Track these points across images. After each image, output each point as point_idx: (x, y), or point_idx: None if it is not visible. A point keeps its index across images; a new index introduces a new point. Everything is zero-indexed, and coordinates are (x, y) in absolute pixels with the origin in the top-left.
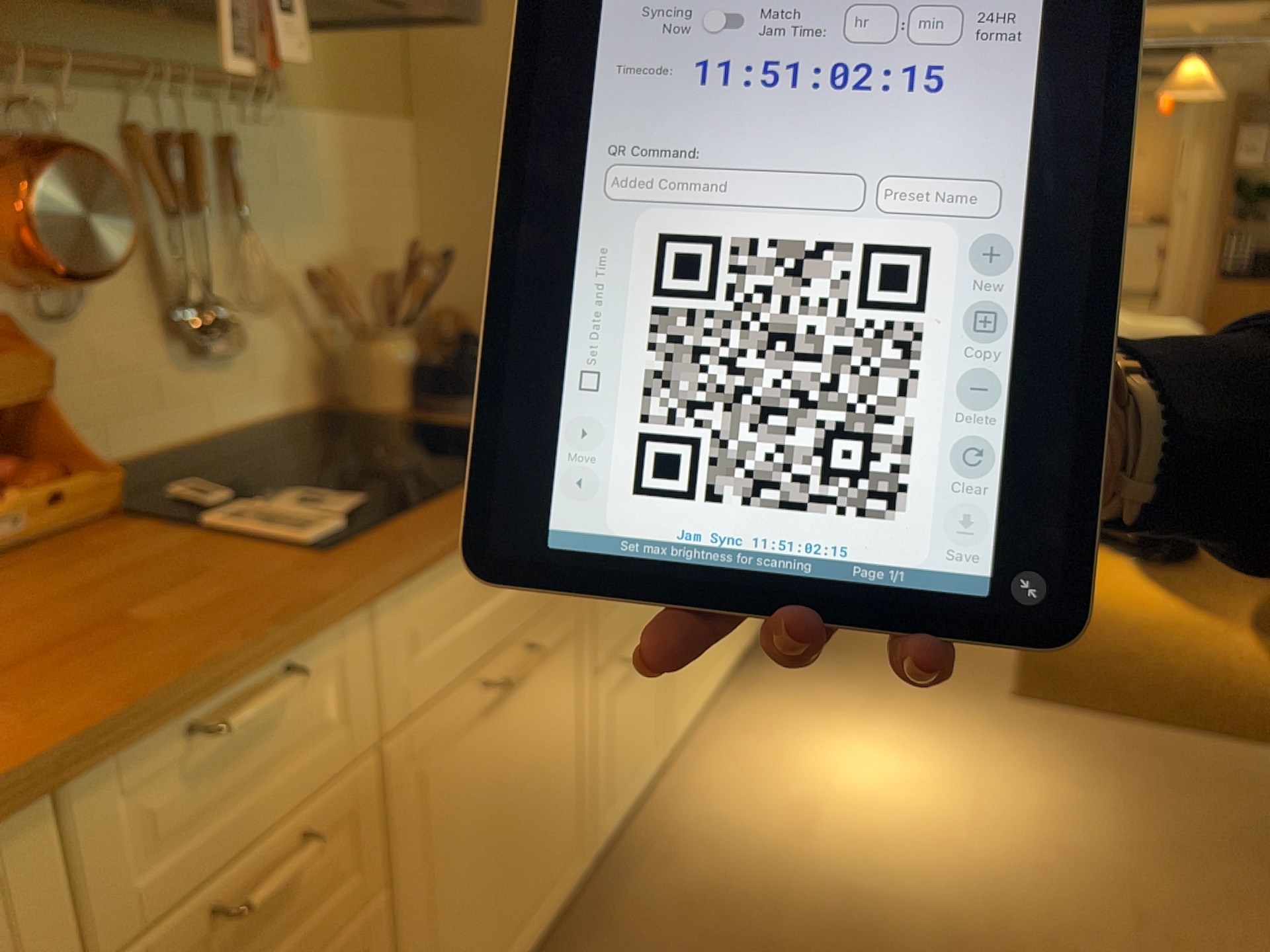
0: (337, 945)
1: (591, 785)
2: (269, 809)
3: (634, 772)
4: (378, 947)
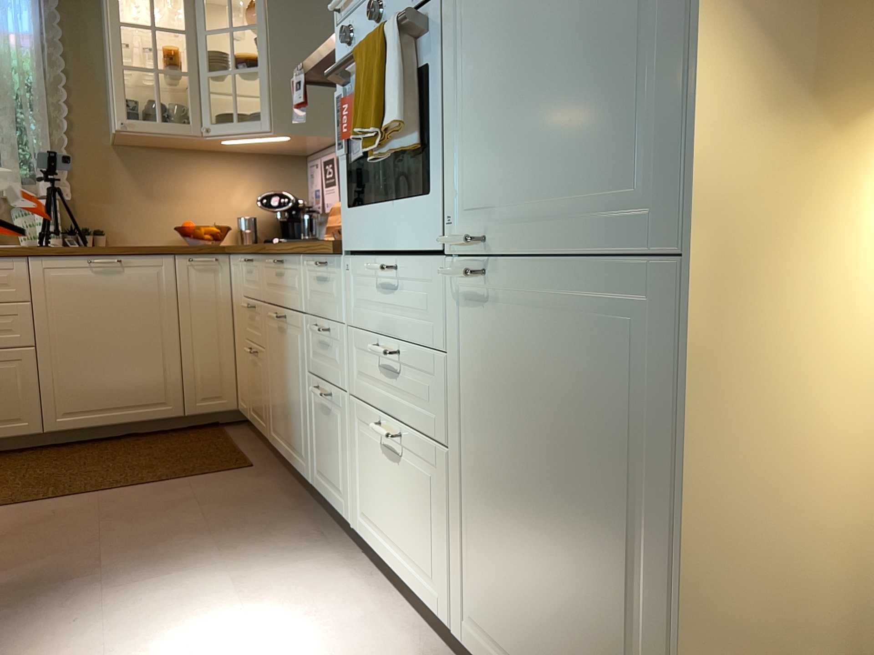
0: (260, 349)
1: (309, 437)
2: (252, 292)
3: (331, 484)
4: (264, 365)
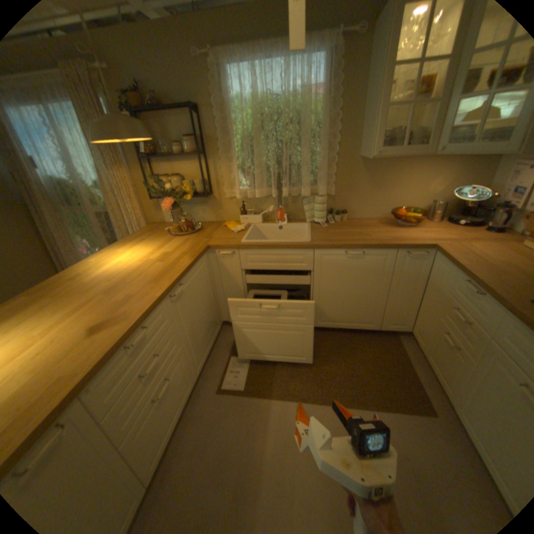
0: (467, 354)
1: None
2: (472, 312)
3: None
4: (471, 371)
